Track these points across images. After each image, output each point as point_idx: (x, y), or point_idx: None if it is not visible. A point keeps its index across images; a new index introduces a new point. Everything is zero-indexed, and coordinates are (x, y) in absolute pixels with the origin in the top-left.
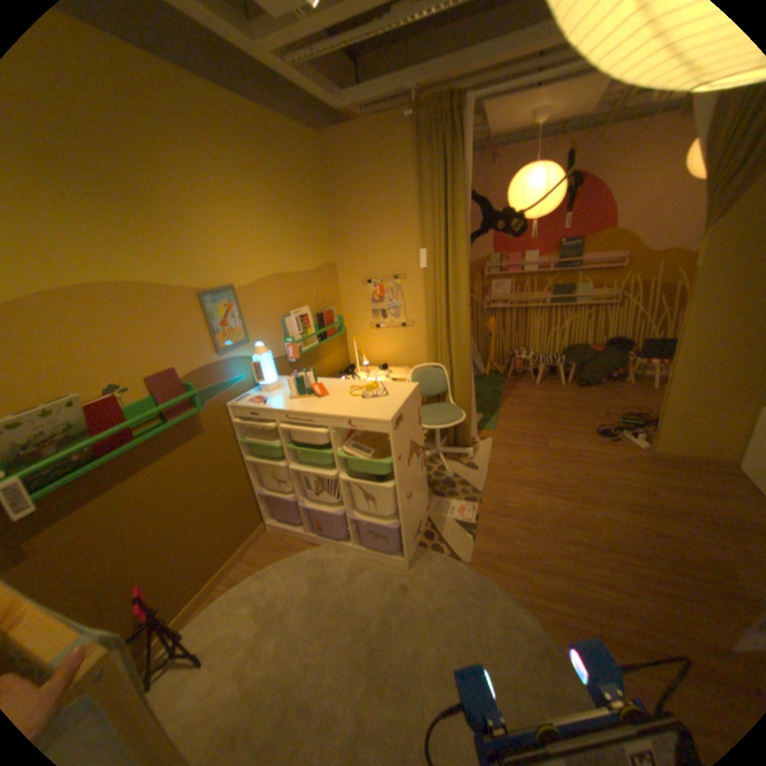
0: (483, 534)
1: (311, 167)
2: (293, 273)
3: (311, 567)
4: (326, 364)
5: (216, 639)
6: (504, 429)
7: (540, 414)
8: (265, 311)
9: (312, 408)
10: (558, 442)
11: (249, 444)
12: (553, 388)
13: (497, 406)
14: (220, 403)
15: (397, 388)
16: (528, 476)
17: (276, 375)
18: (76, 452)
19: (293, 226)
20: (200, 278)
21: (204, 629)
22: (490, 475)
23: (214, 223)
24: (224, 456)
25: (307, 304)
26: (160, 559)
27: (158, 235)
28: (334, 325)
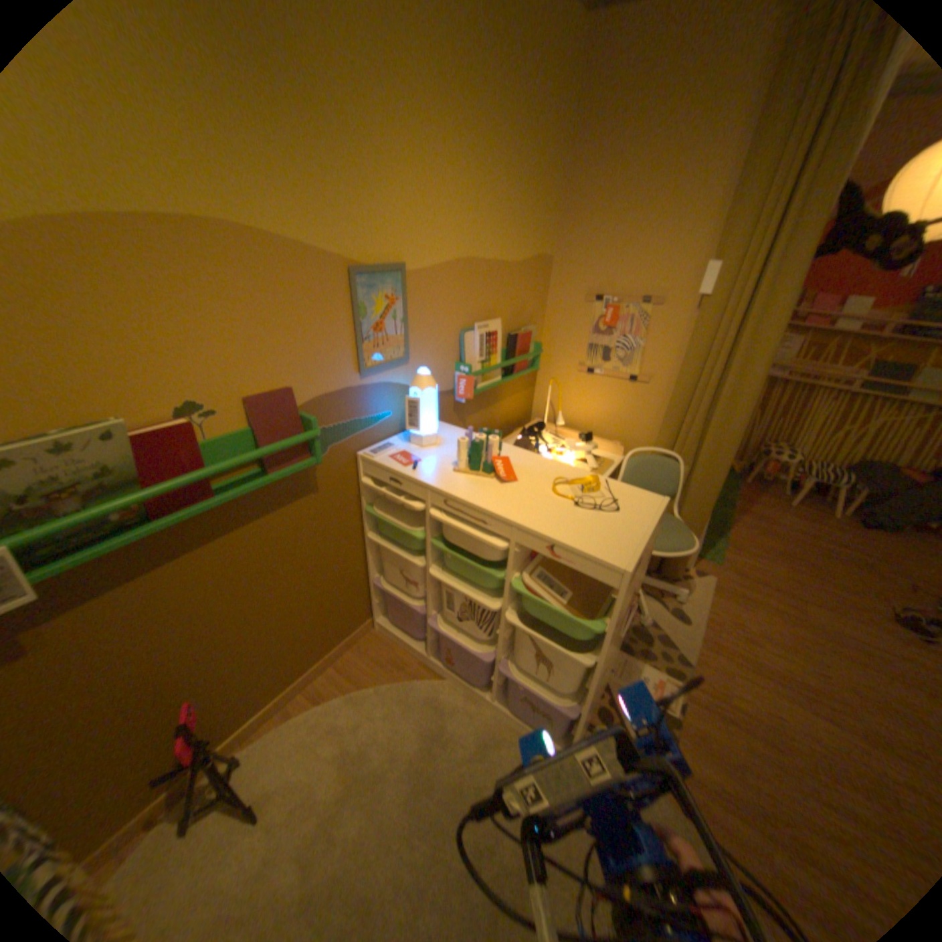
0: (693, 743)
1: (563, 80)
2: (493, 262)
3: (427, 711)
4: (501, 411)
5: (284, 784)
6: (736, 567)
7: (796, 557)
8: (441, 318)
9: (490, 501)
10: (827, 615)
11: (376, 515)
12: (819, 519)
13: (728, 526)
14: (349, 450)
15: (633, 499)
16: (773, 662)
17: (437, 424)
18: (119, 509)
19: (512, 181)
20: (358, 242)
21: (271, 761)
22: (709, 641)
23: (398, 147)
24: (340, 528)
25: (500, 316)
26: (228, 659)
27: (306, 147)
28: (529, 356)
